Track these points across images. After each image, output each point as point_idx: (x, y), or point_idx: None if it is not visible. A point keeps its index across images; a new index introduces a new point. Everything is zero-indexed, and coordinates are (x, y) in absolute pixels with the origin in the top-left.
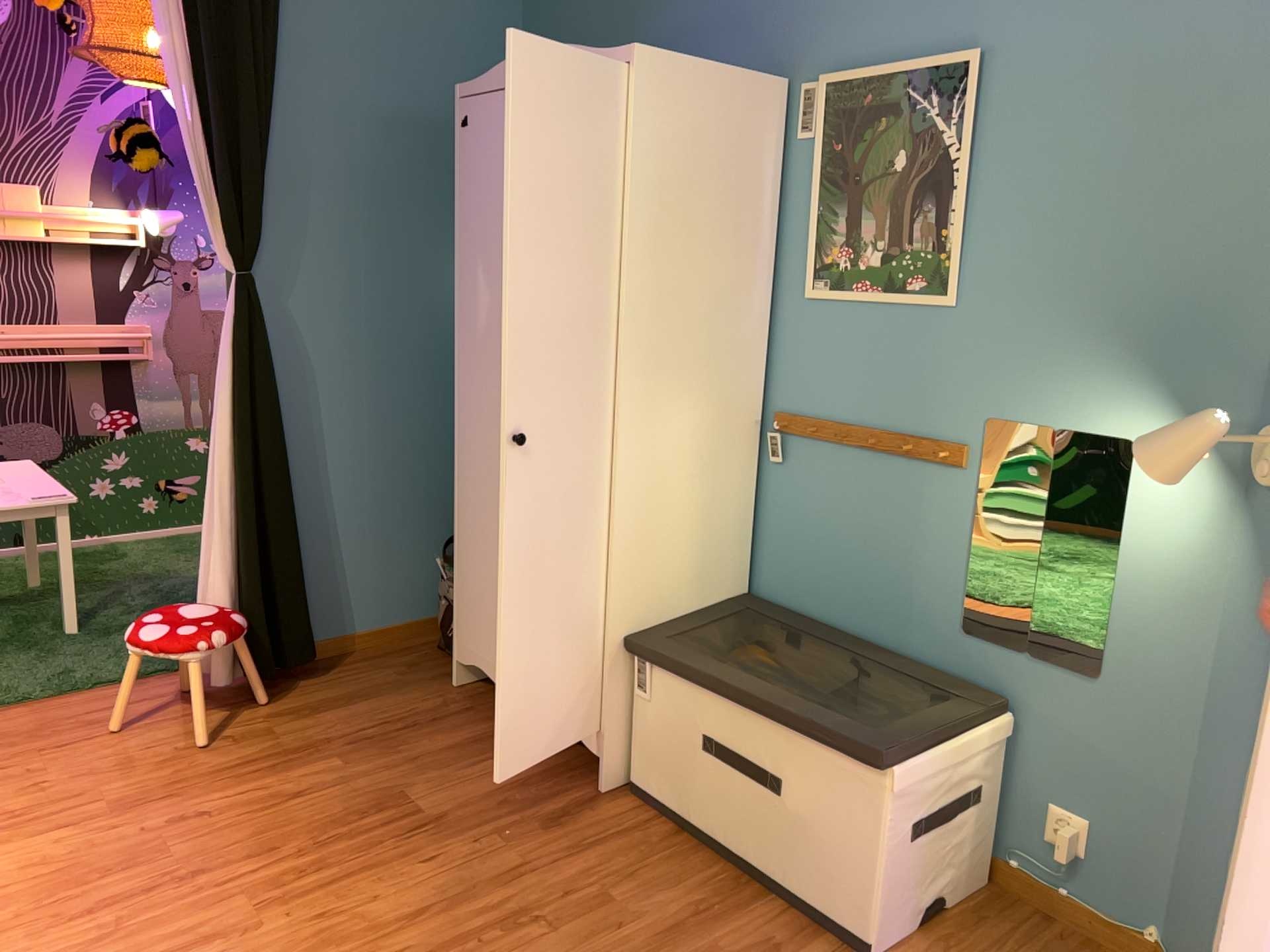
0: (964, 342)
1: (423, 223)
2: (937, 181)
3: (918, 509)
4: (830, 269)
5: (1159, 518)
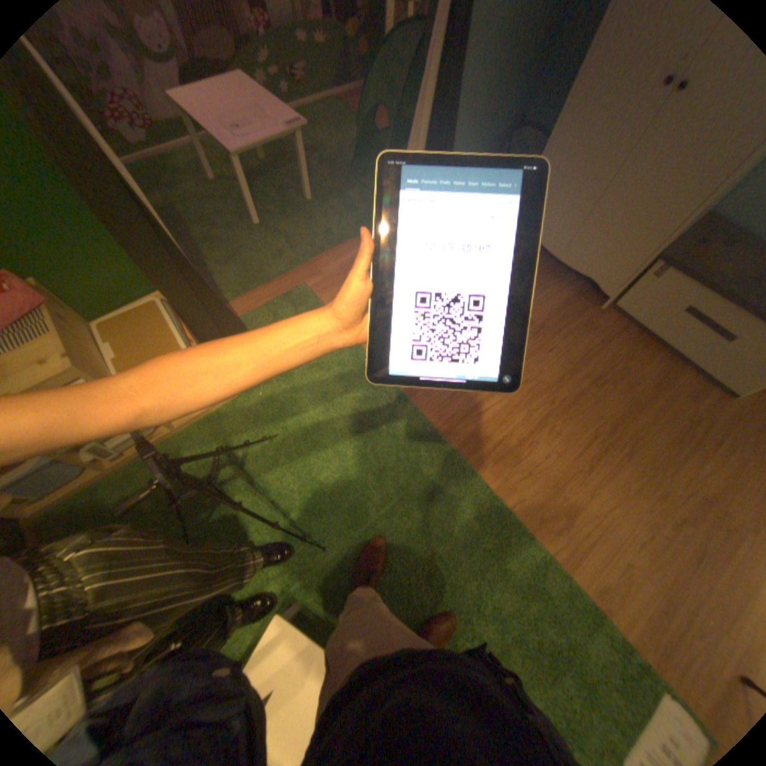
0: None
1: None
2: None
3: None
4: None
5: None
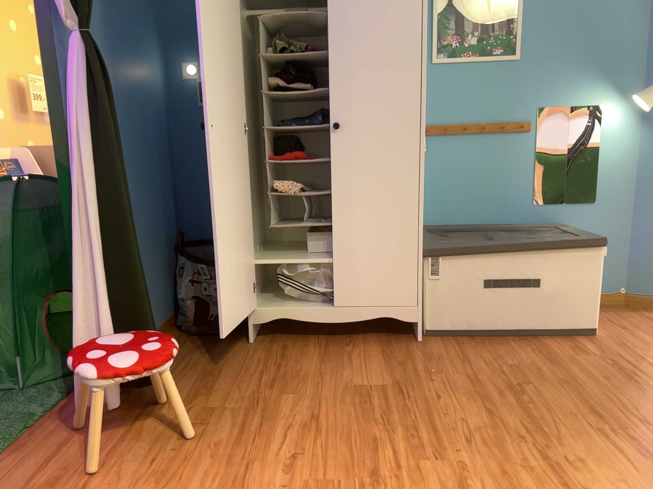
0: (524, 75)
1: (133, 21)
2: (506, 2)
3: (507, 156)
4: (446, 47)
5: (613, 133)
